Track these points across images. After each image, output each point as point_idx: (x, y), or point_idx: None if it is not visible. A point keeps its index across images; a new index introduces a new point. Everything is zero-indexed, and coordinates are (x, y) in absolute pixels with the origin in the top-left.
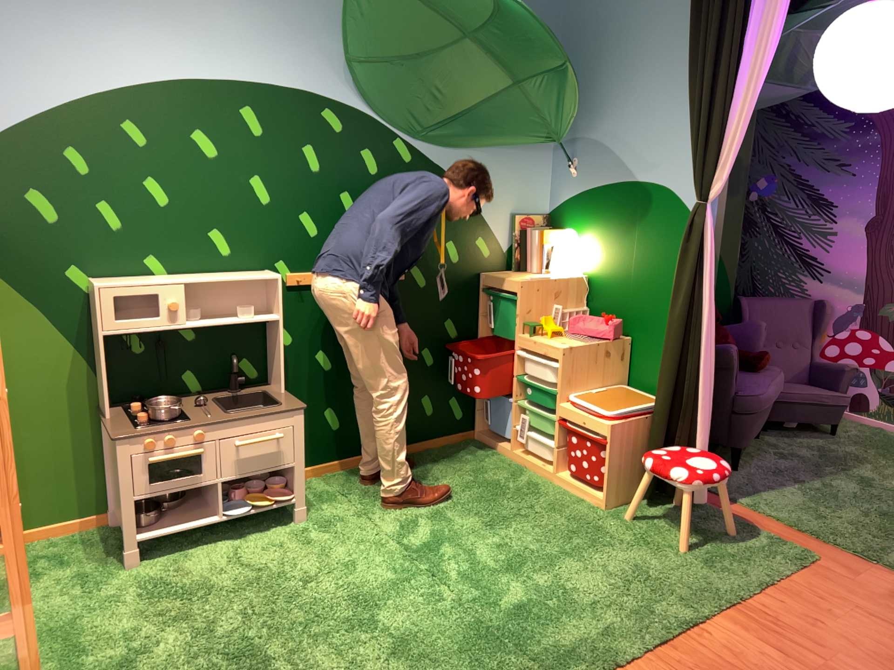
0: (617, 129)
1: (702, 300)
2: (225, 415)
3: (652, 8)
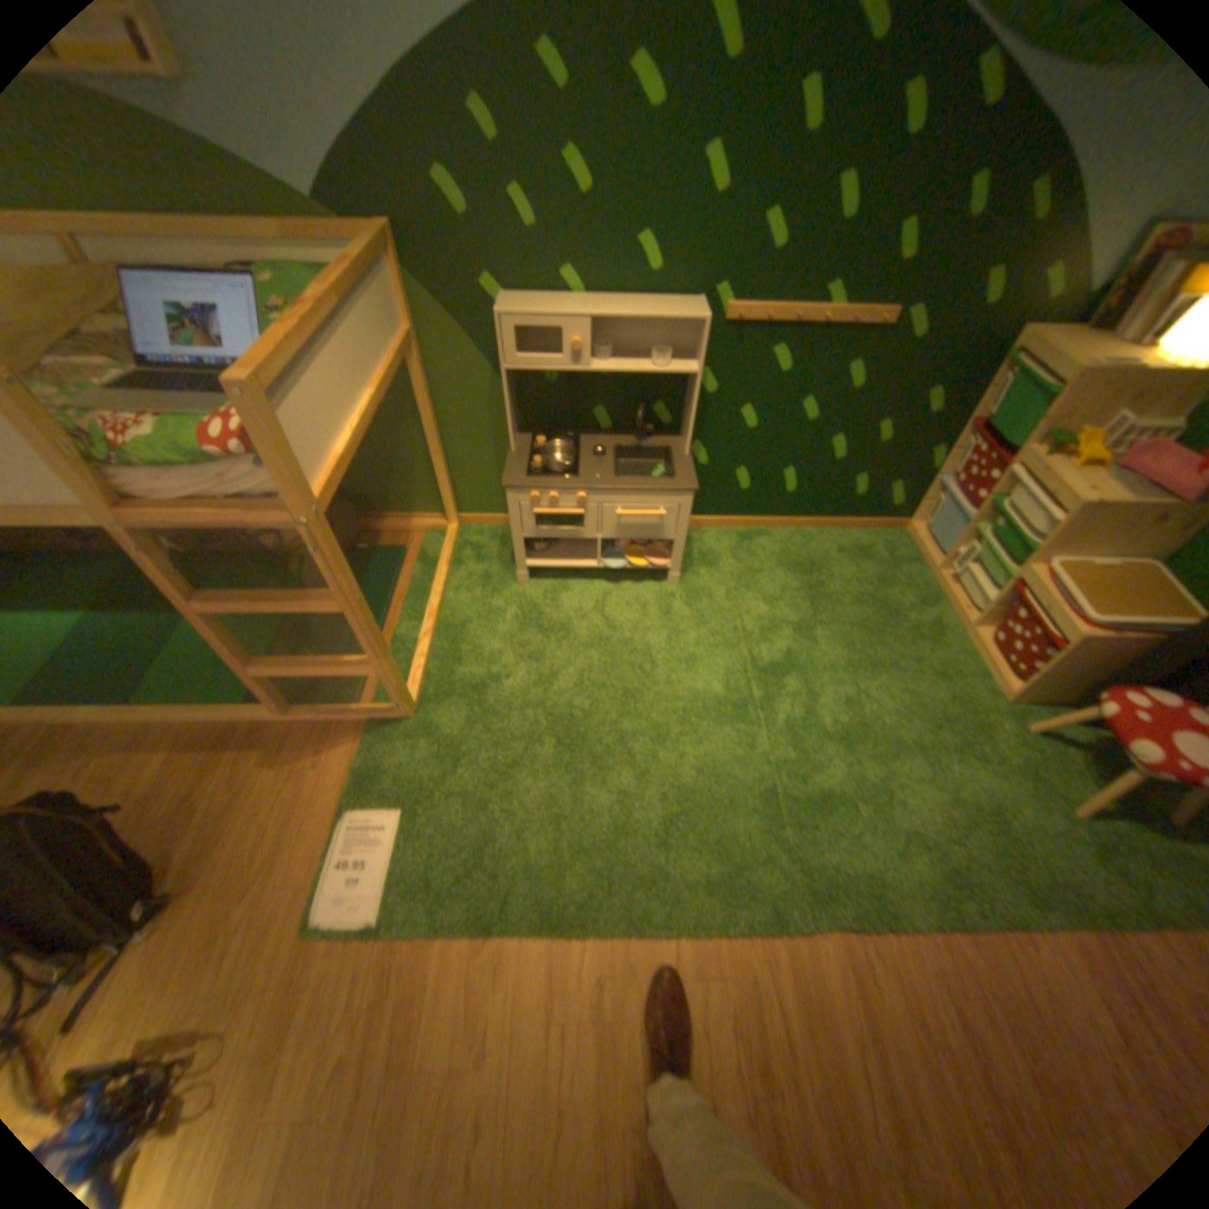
0: None
1: None
2: (612, 482)
3: None
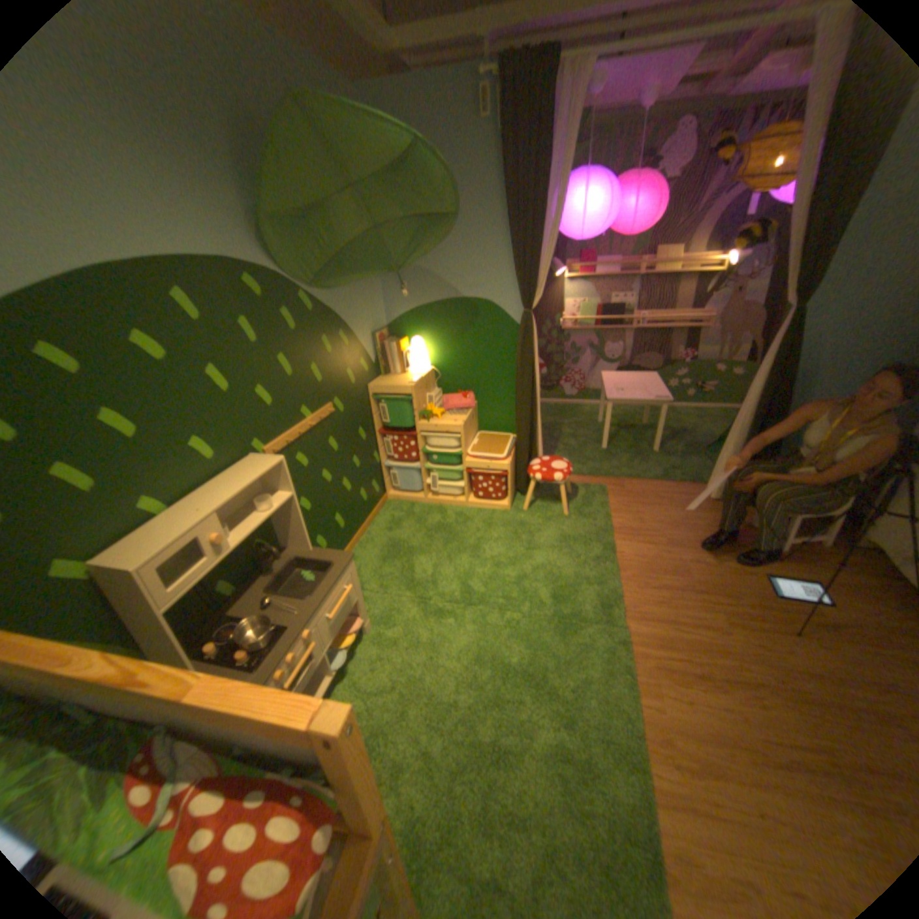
0: (439, 260)
1: (535, 373)
2: (307, 602)
3: (455, 162)
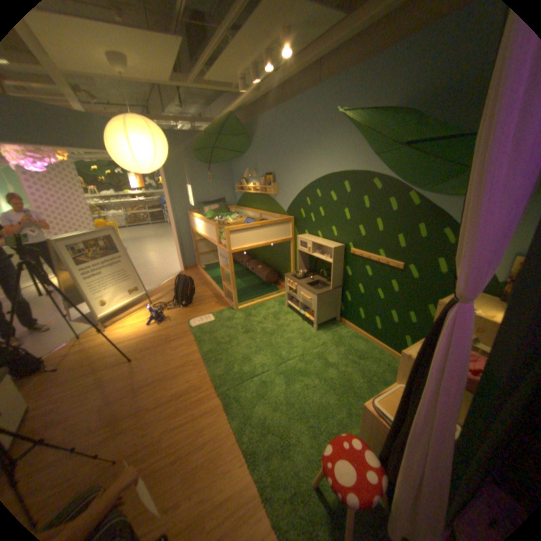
0: None
1: (421, 391)
2: (304, 284)
3: None
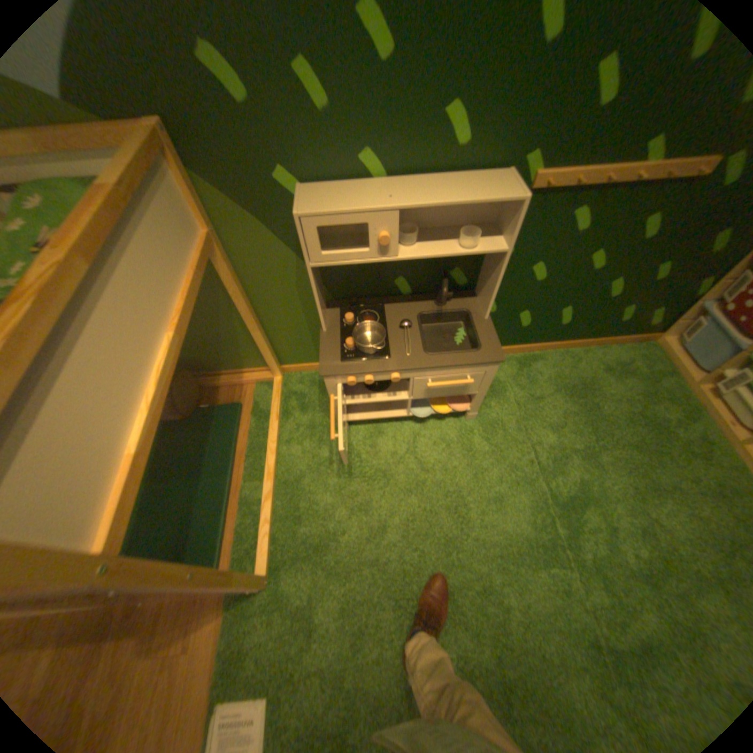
0: None
1: None
2: (423, 357)
3: None
